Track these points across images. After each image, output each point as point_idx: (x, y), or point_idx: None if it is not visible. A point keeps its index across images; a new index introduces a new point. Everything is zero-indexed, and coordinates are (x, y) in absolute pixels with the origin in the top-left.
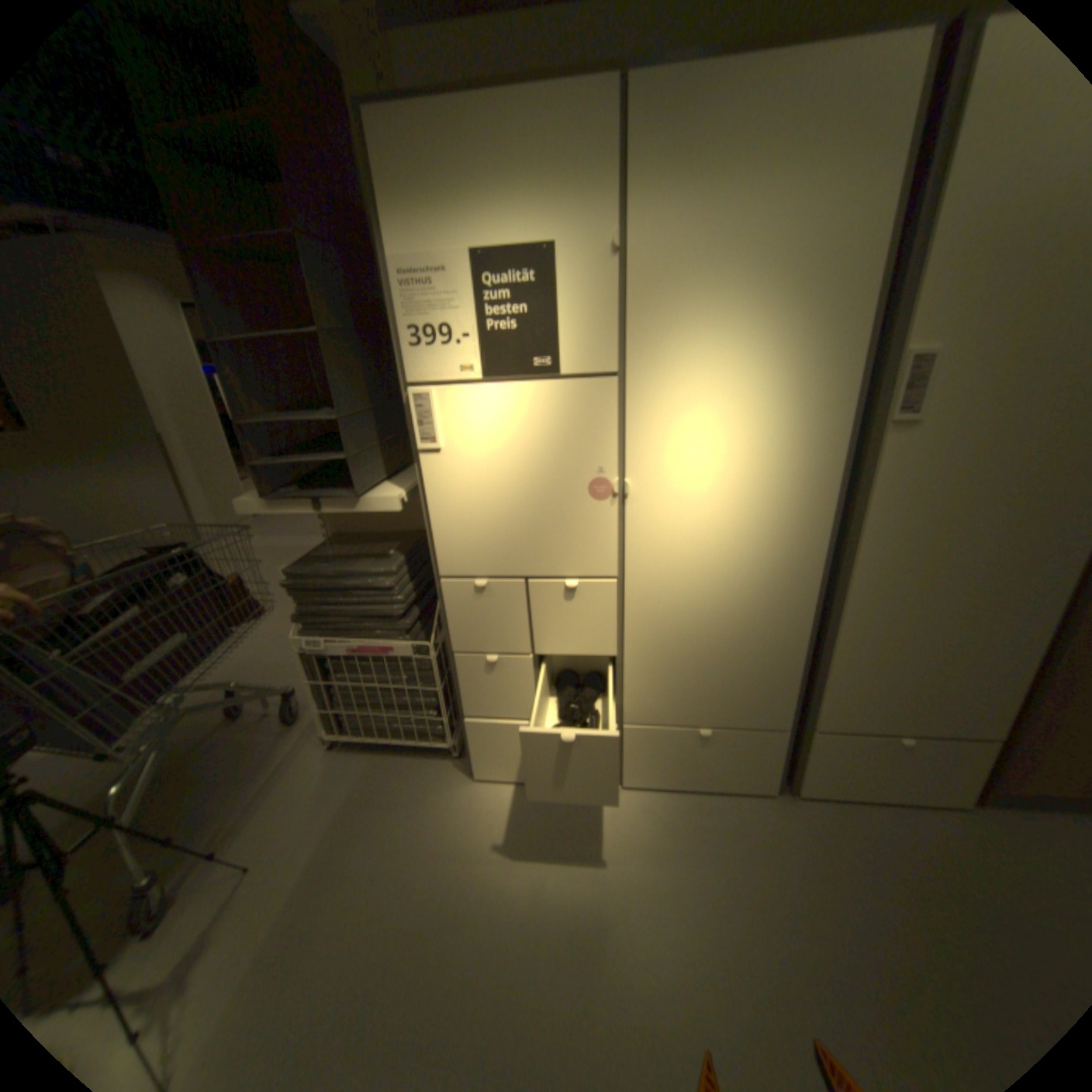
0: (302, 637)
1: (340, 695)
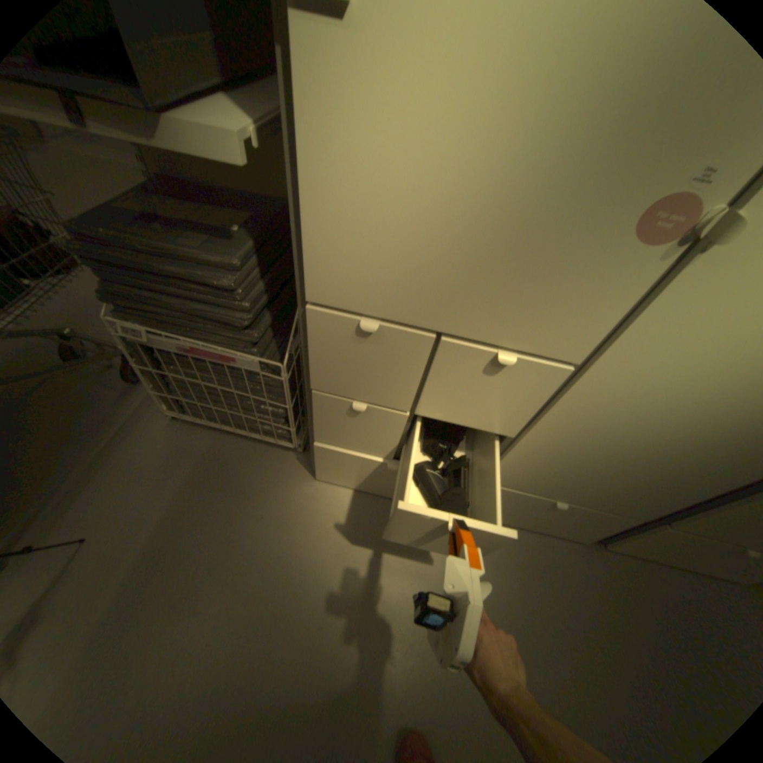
0: (118, 319)
1: (178, 384)
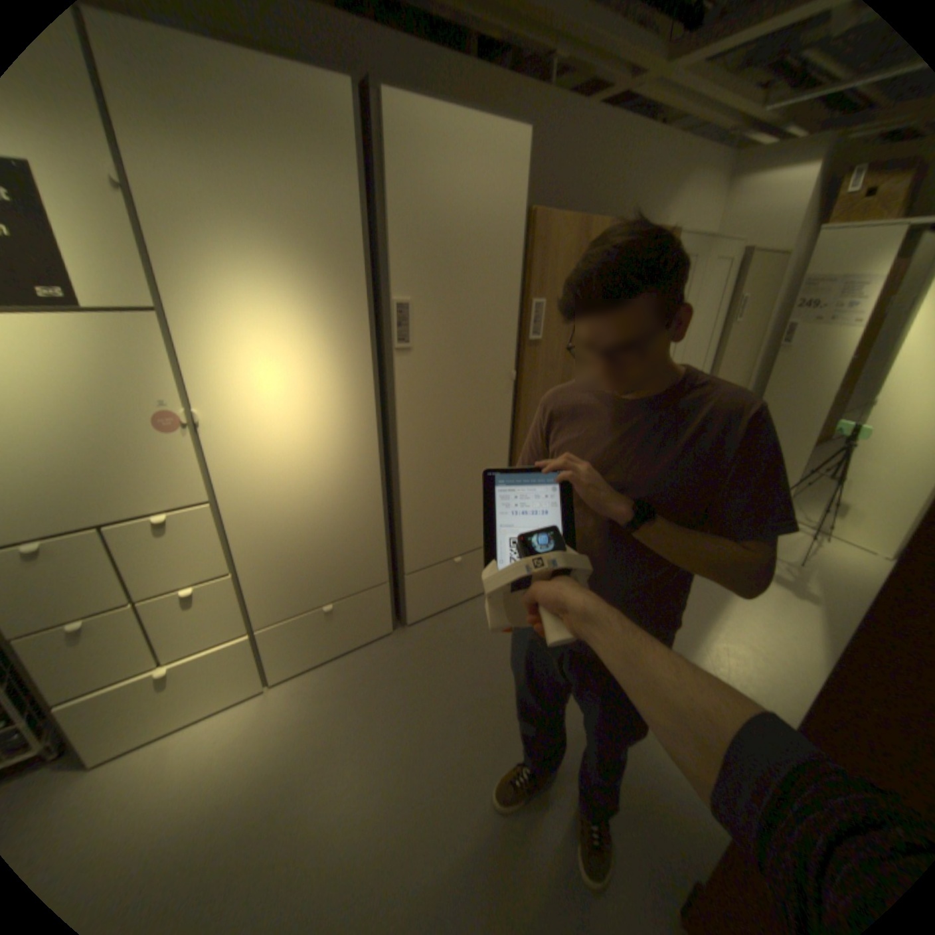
0: None
1: None
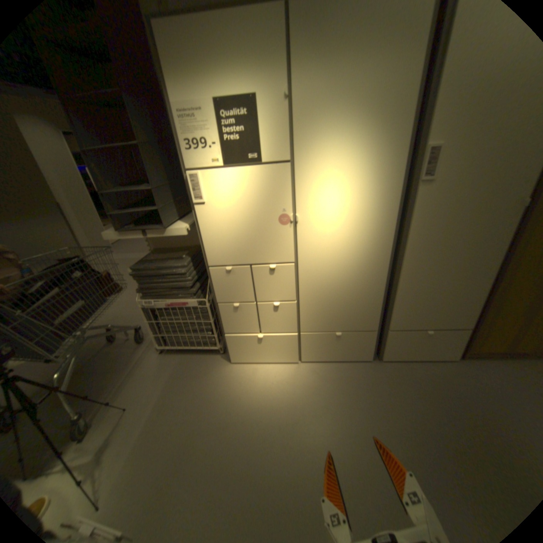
0: (142, 300)
1: (164, 327)
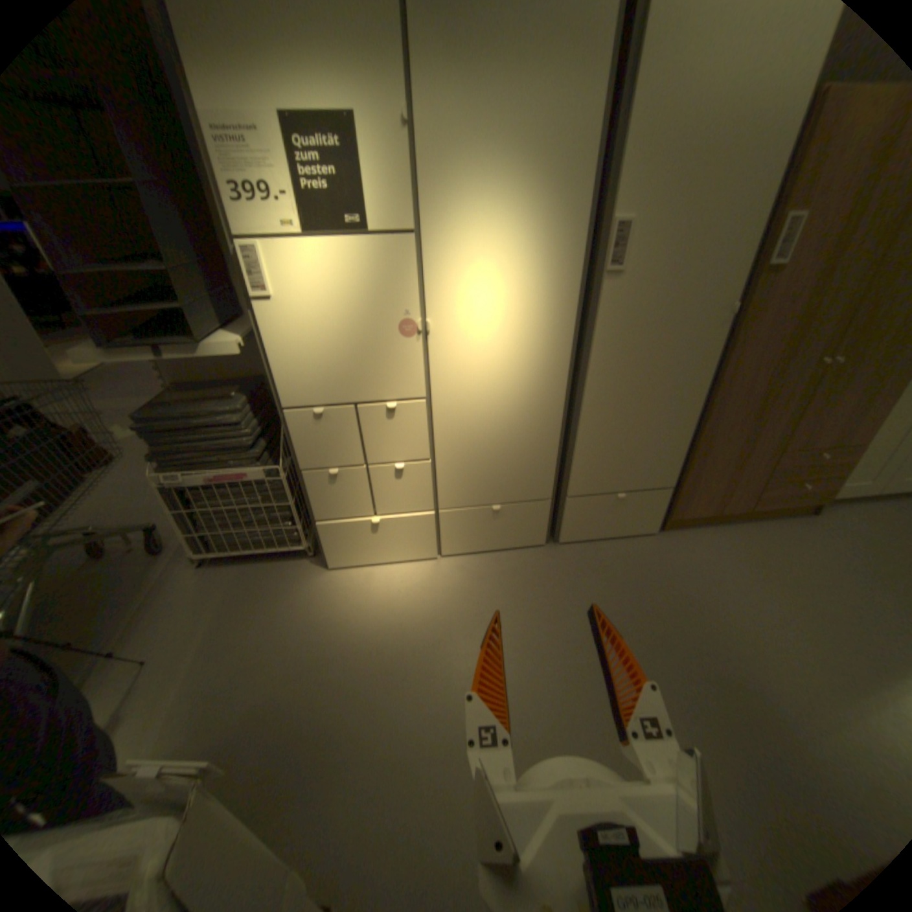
0: (159, 474)
1: (204, 519)
